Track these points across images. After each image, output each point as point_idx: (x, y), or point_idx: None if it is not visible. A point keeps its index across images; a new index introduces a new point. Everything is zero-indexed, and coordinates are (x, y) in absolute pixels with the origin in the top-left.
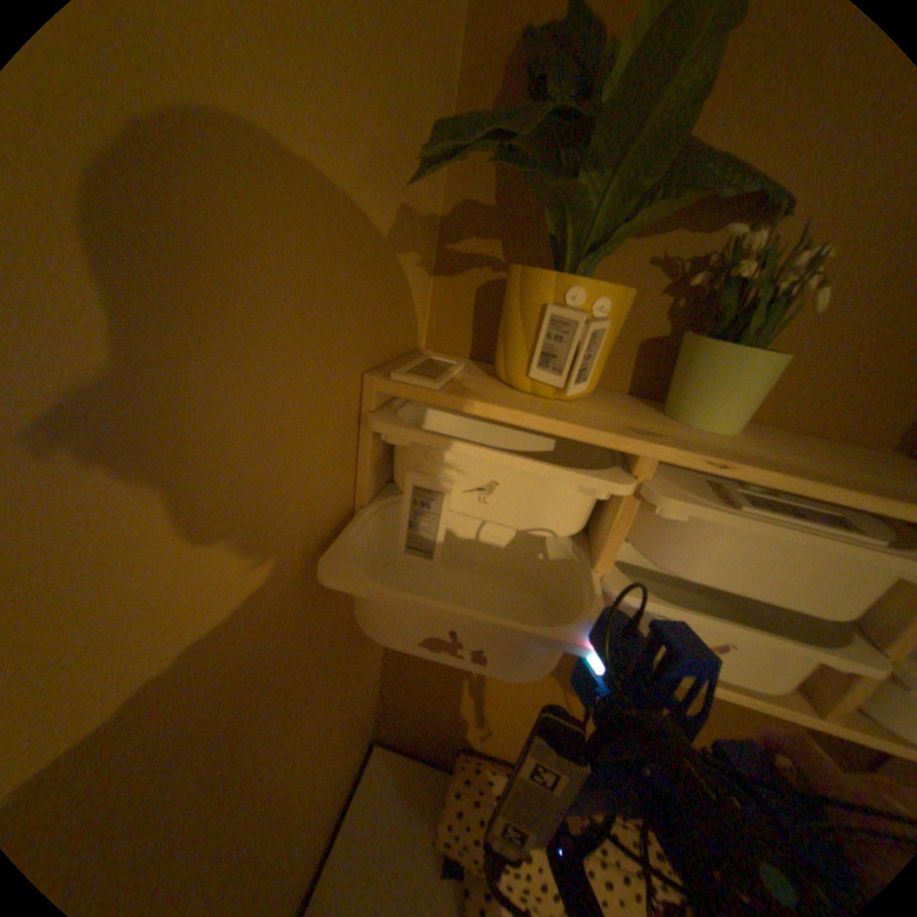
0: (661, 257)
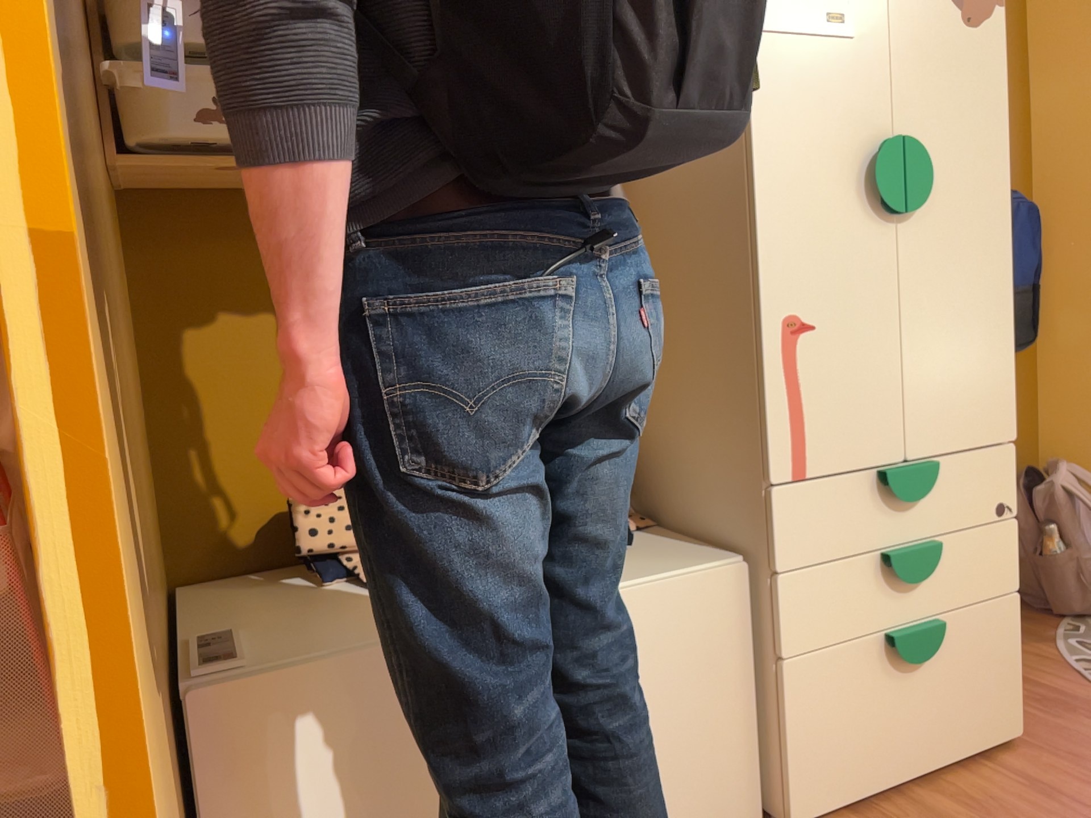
0: None
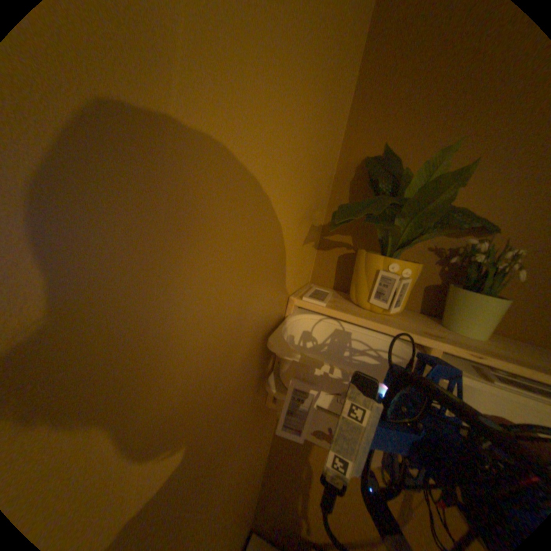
0: (436, 247)
